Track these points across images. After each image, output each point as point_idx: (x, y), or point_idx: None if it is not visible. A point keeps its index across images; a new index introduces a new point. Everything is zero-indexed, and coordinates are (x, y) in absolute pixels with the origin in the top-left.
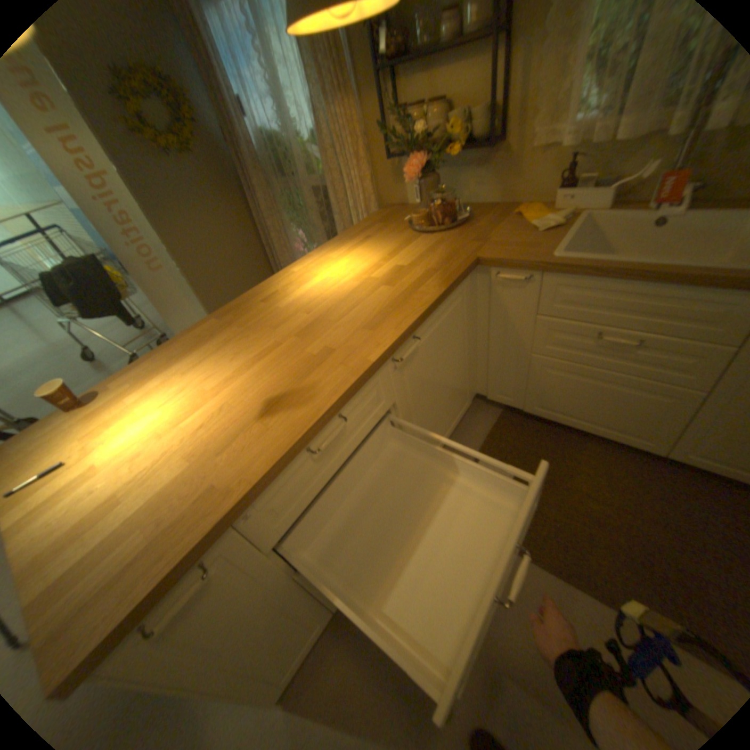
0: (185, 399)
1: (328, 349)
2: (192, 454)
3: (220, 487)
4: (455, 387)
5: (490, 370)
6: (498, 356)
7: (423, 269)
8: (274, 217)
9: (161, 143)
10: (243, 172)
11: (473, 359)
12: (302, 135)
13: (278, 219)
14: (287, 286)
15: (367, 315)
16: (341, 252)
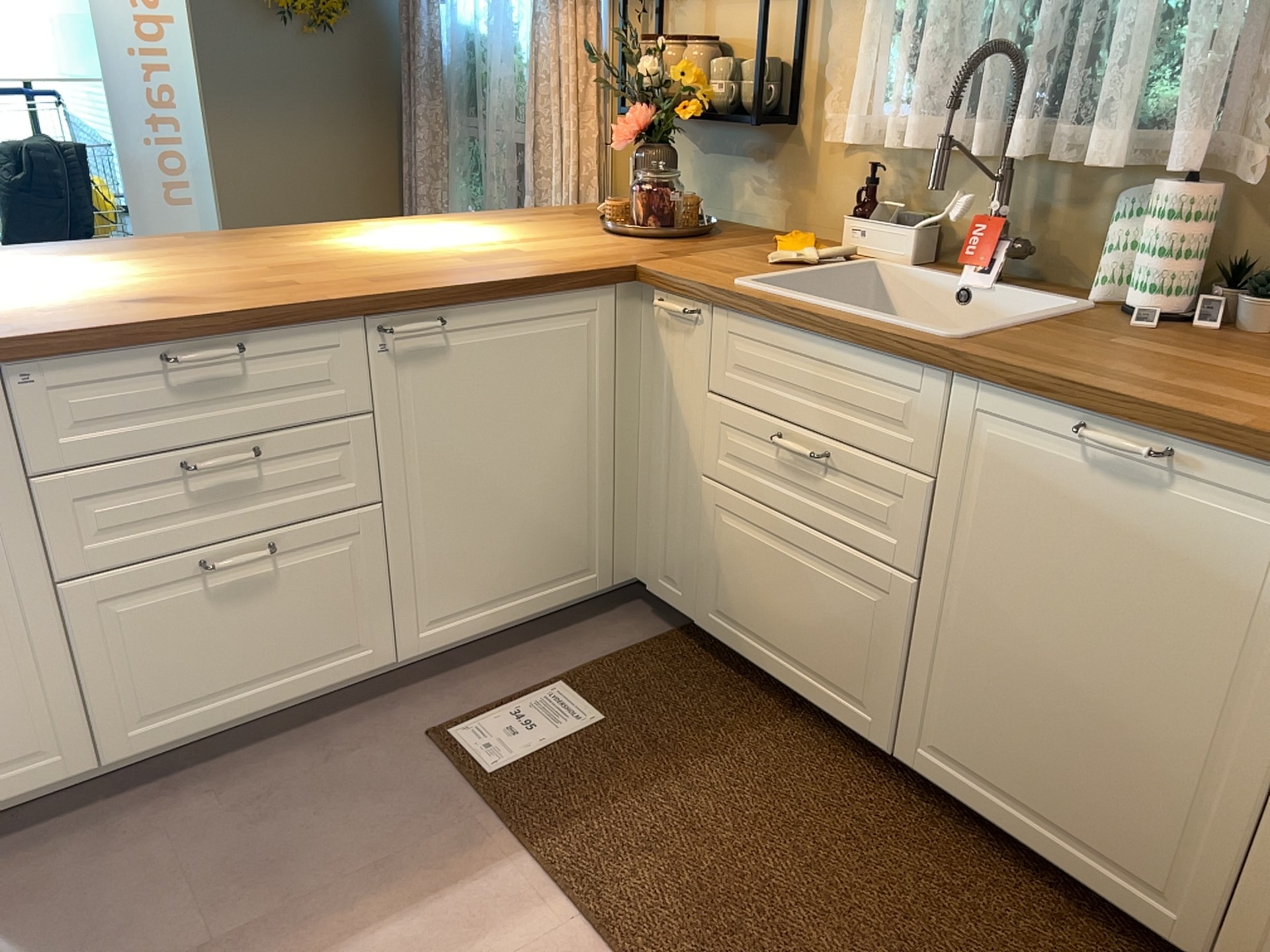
0: (58, 279)
1: (293, 282)
2: (15, 308)
3: (18, 328)
4: (555, 506)
5: (651, 512)
6: (662, 480)
7: (541, 258)
8: (442, 182)
9: (287, 6)
10: (414, 91)
11: (627, 483)
12: (521, 54)
13: (445, 188)
14: (333, 234)
15: (391, 272)
16: (462, 224)
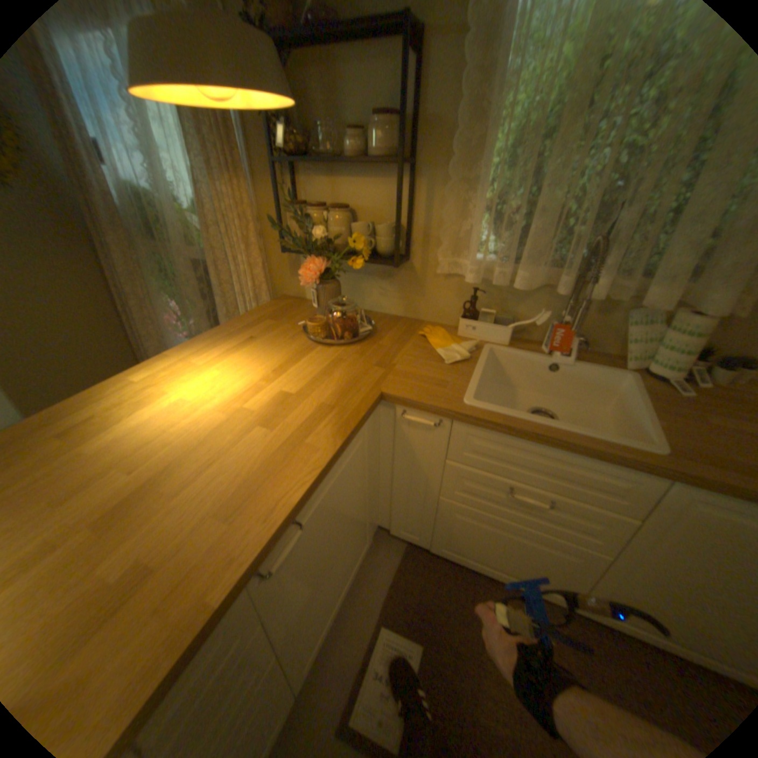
0: None
1: (140, 570)
2: None
3: None
4: (354, 539)
5: (395, 506)
6: (405, 494)
7: (316, 403)
8: (138, 282)
9: None
10: (96, 224)
11: (376, 494)
12: (181, 202)
13: (143, 286)
14: (113, 409)
15: (225, 487)
16: (211, 357)
